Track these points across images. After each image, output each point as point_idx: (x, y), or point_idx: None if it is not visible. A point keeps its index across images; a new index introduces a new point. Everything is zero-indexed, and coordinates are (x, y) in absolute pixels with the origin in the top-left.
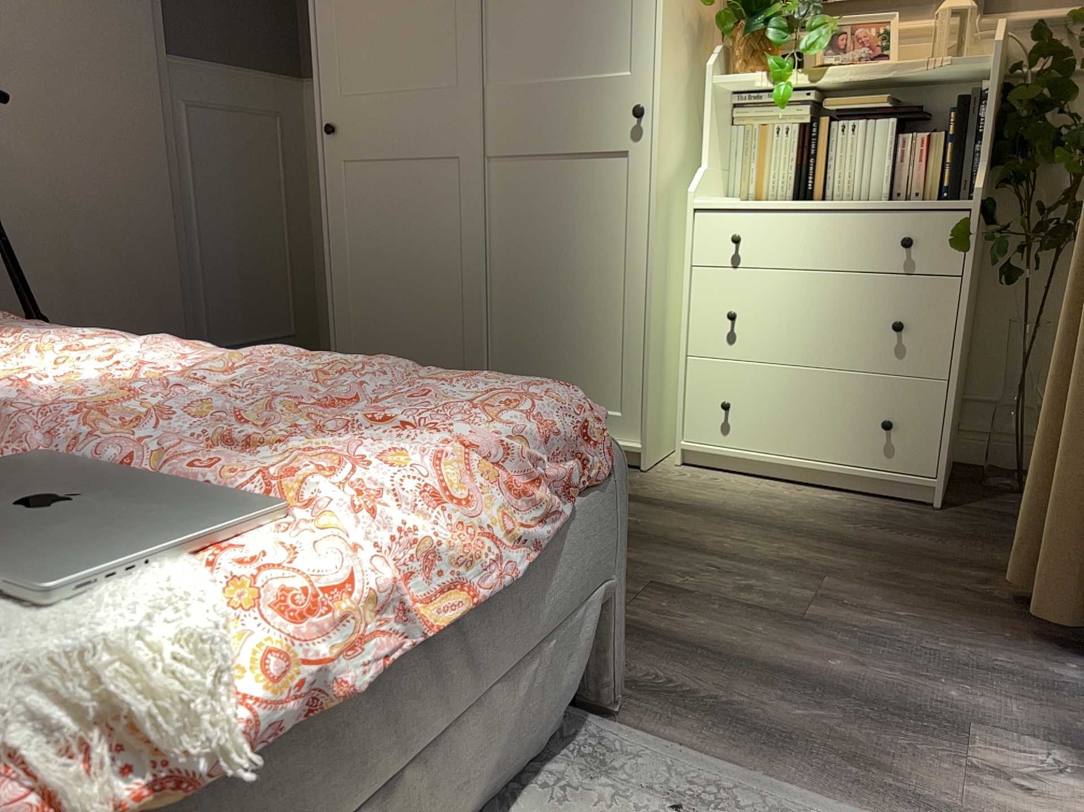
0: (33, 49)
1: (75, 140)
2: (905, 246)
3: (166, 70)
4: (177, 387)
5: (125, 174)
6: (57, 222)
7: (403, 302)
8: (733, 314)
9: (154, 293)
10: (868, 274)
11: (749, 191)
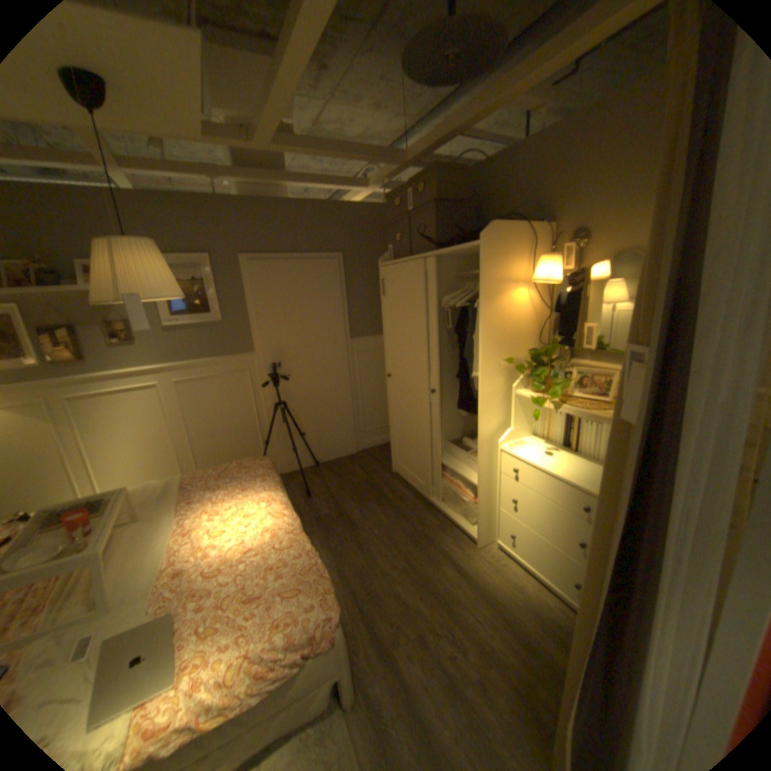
0: (305, 352)
1: (317, 376)
2: (585, 512)
3: (349, 345)
4: (240, 561)
5: (333, 383)
6: (311, 402)
7: (408, 443)
8: (514, 502)
9: (342, 419)
10: (570, 514)
11: (544, 435)
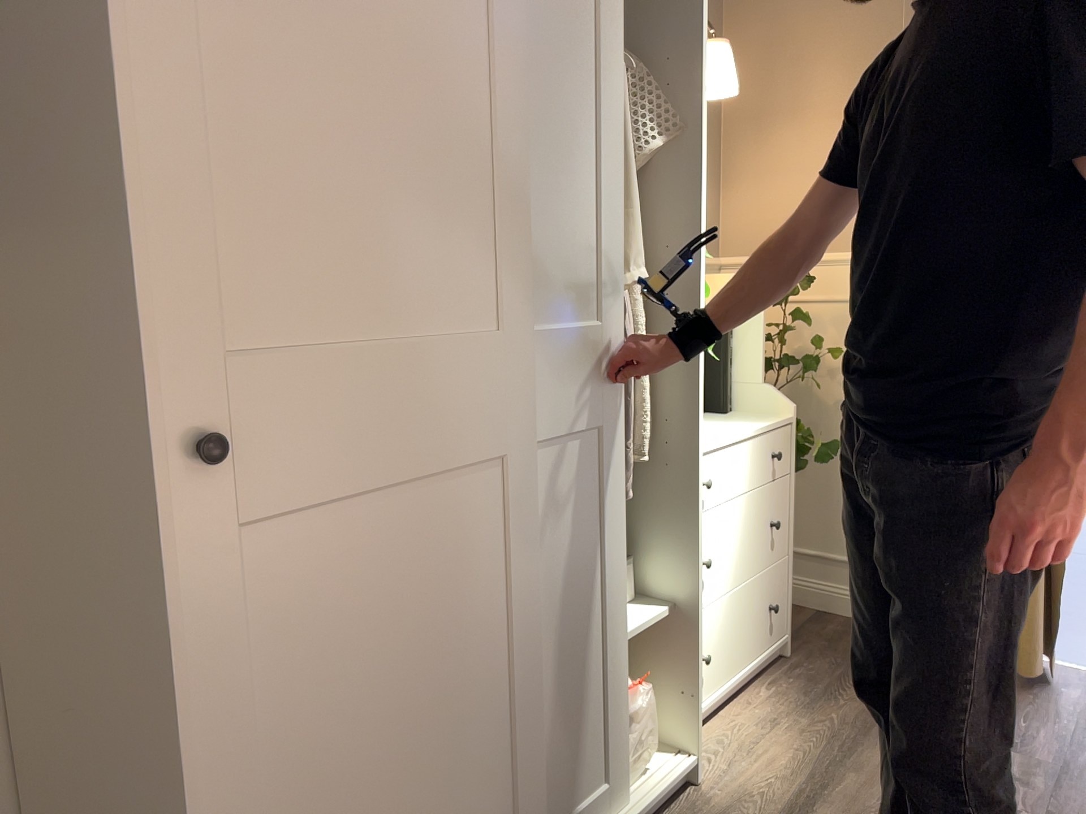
0: None
1: None
2: (780, 459)
3: None
4: None
5: None
6: None
7: (401, 788)
8: (712, 561)
9: None
10: (761, 488)
11: None
